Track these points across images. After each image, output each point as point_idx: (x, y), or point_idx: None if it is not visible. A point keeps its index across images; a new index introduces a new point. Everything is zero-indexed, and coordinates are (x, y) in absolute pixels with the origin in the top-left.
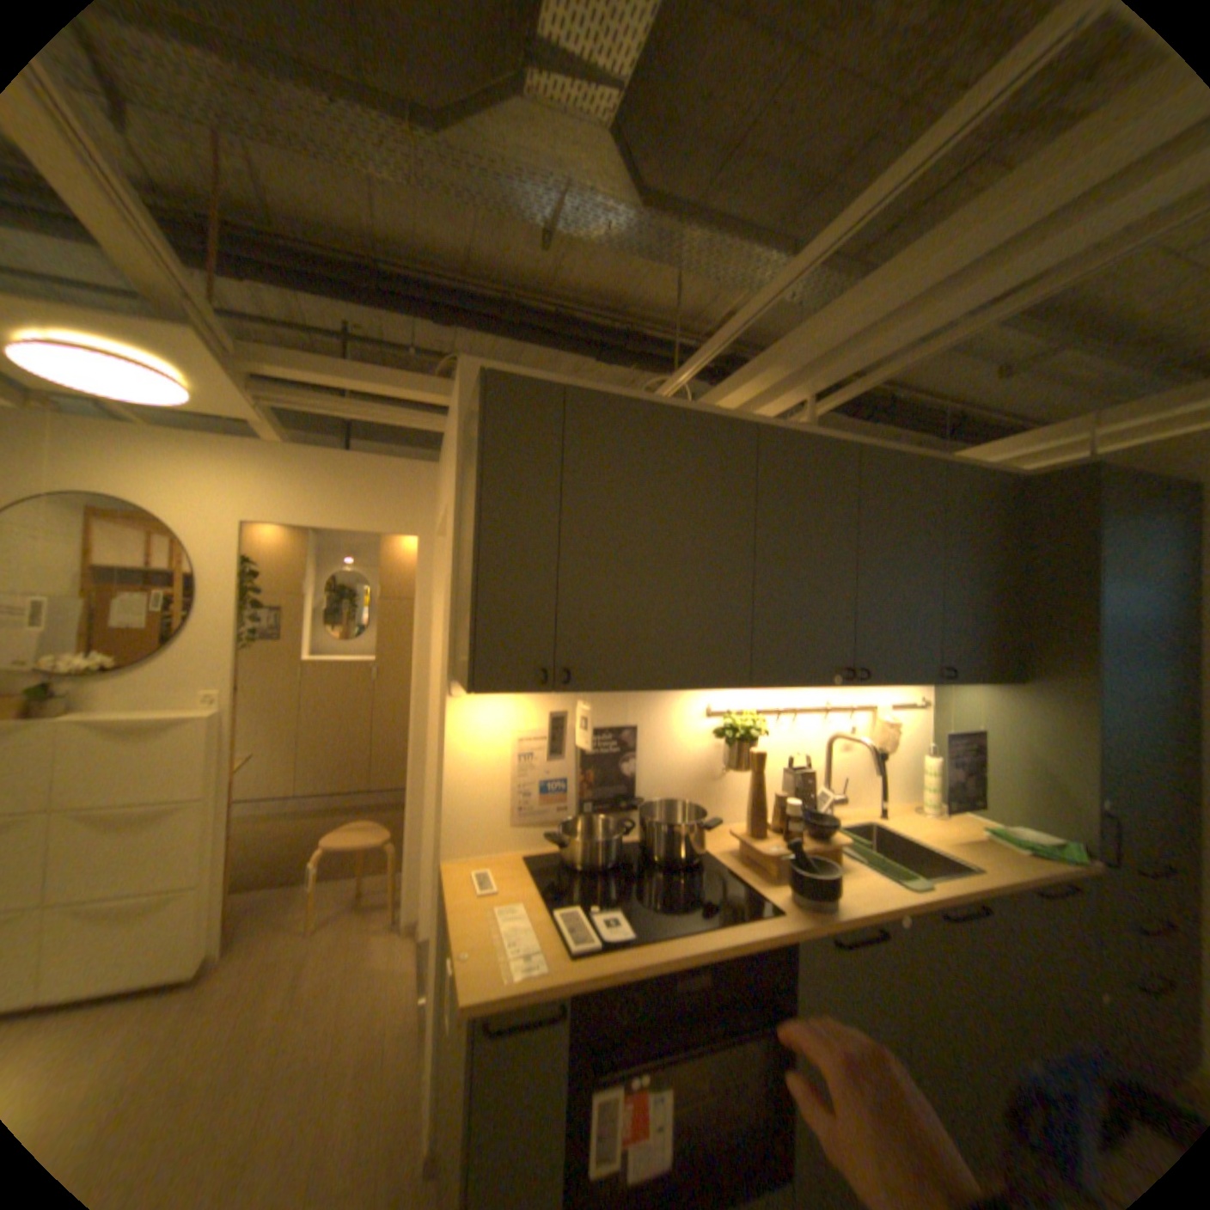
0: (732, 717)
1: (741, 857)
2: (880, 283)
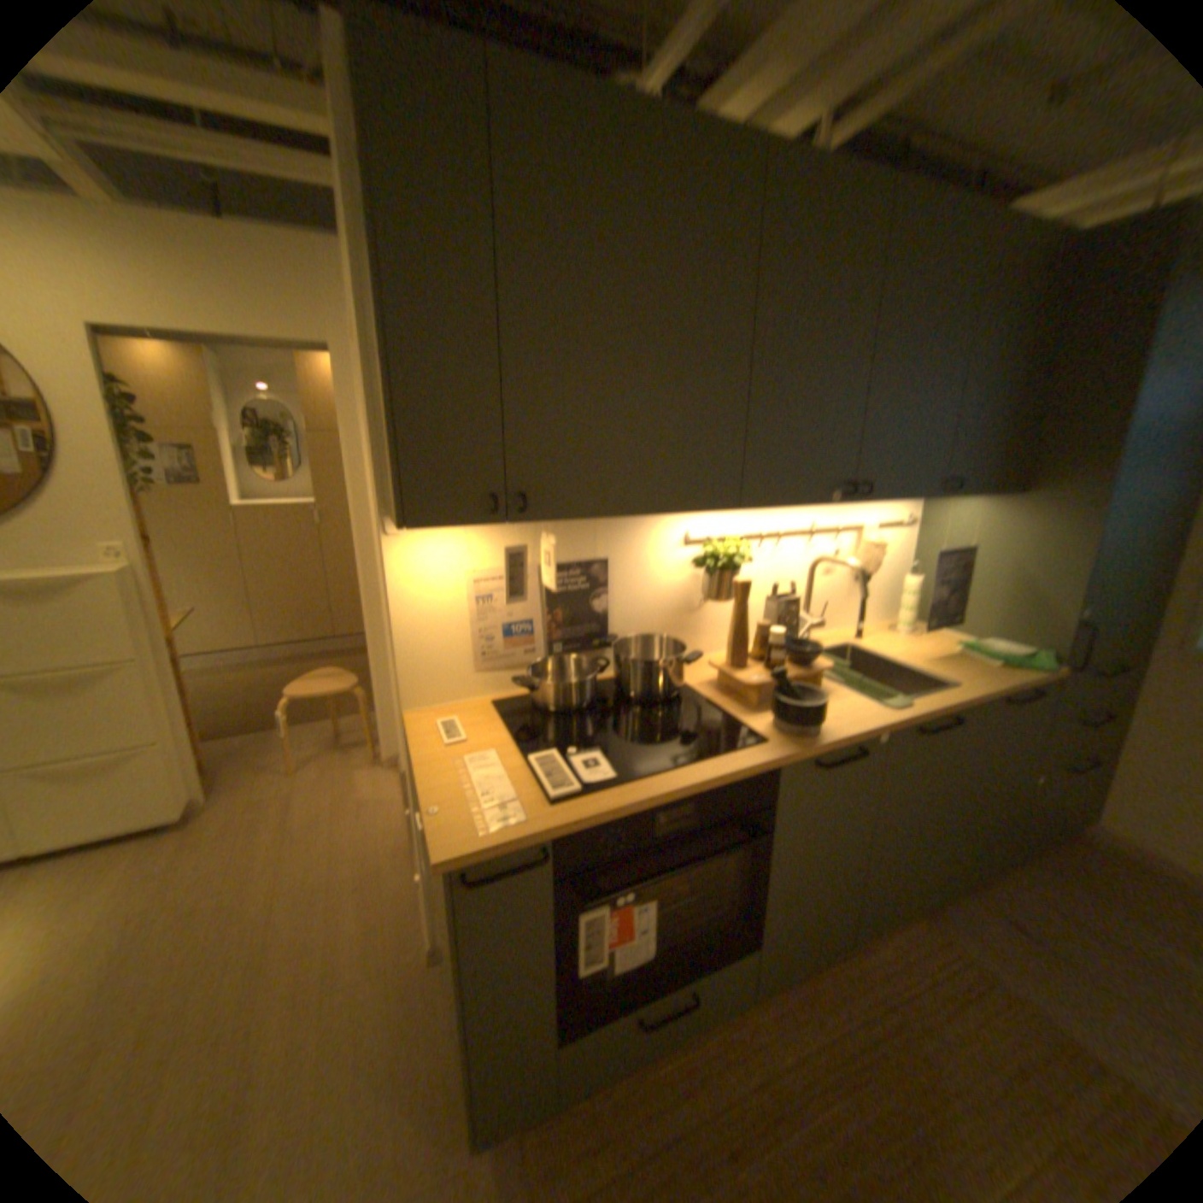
0: (712, 544)
1: (719, 685)
2: None
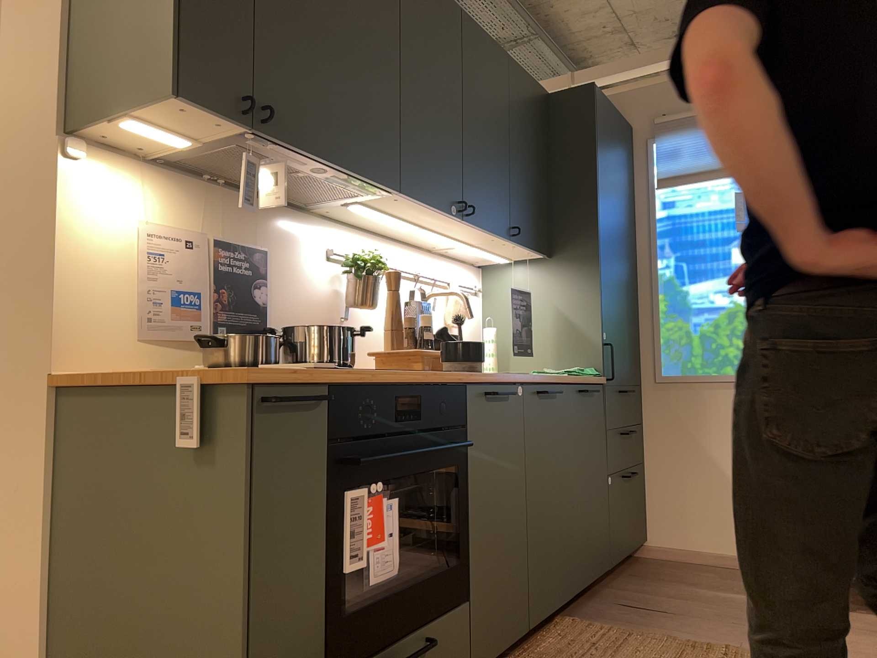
0: (356, 254)
1: None
2: None
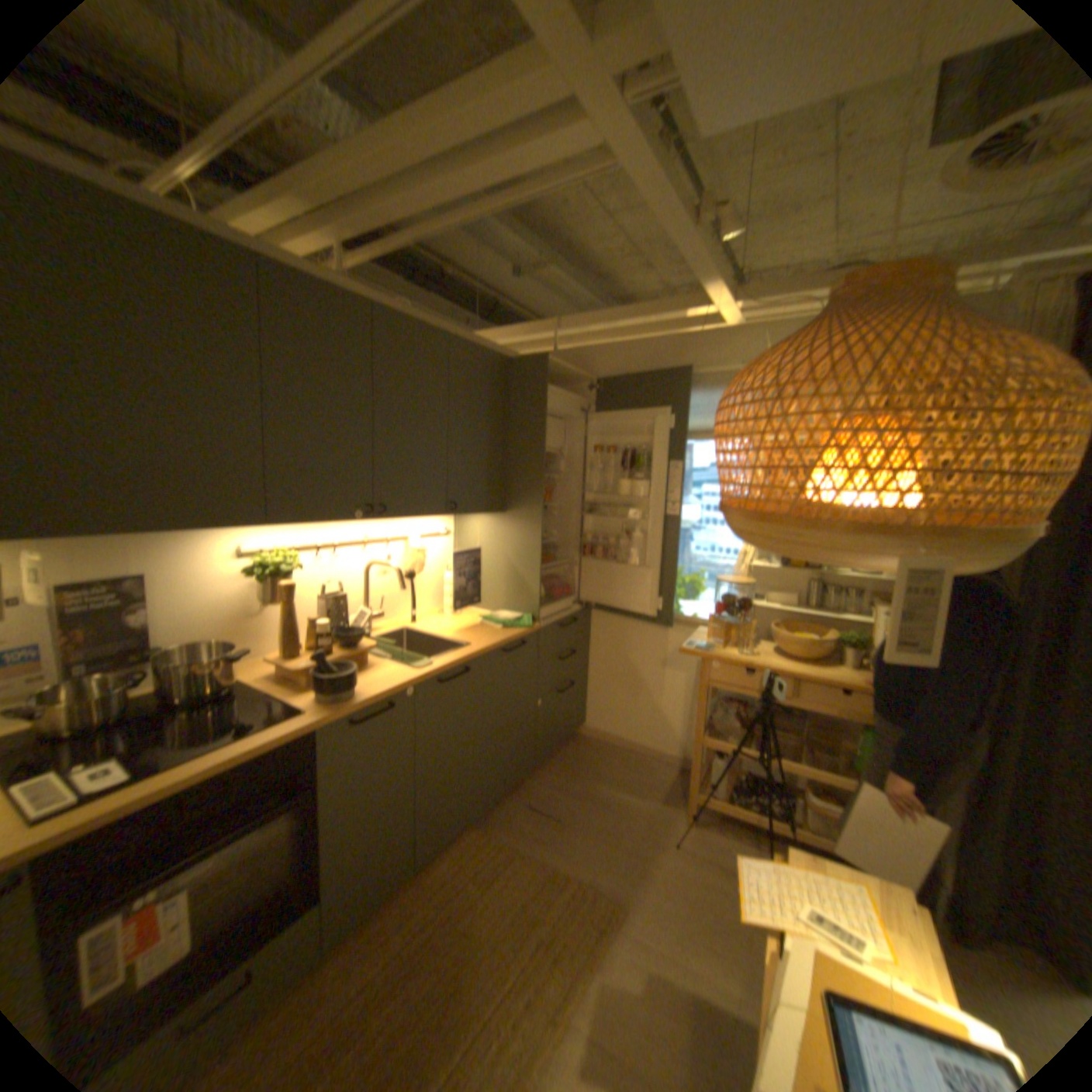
0: (264, 555)
1: (276, 678)
2: (373, 142)
